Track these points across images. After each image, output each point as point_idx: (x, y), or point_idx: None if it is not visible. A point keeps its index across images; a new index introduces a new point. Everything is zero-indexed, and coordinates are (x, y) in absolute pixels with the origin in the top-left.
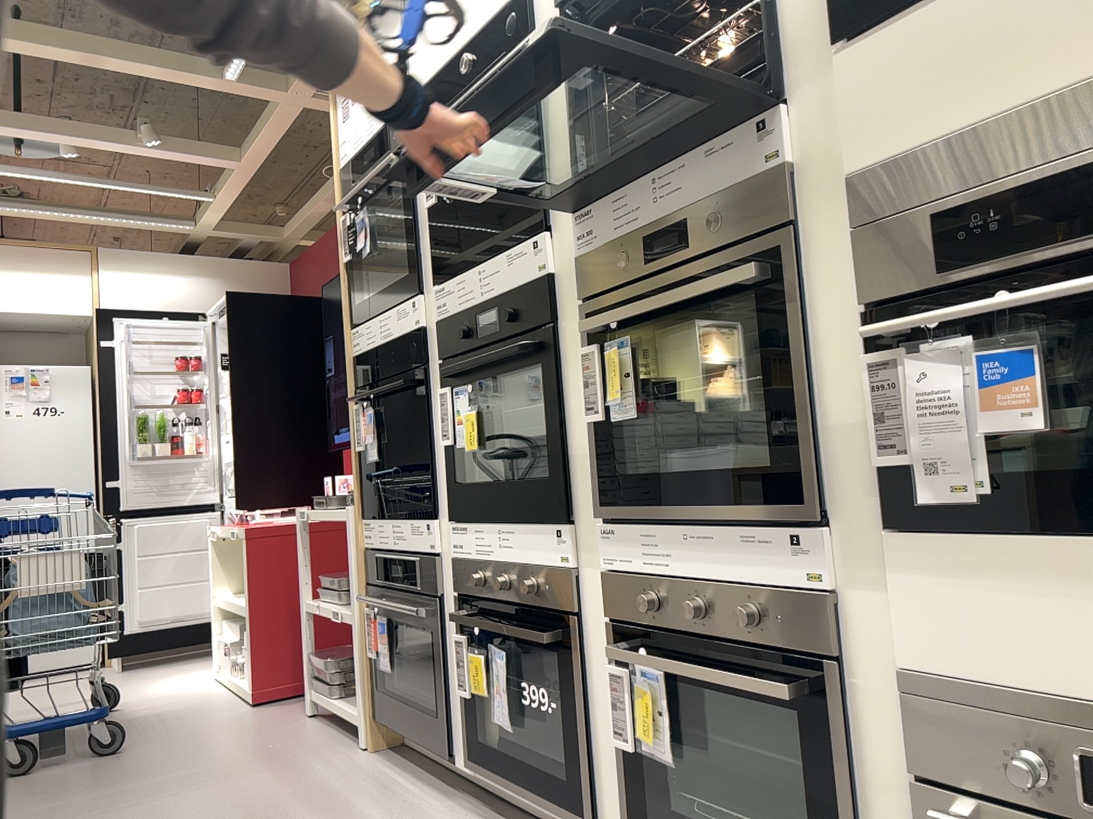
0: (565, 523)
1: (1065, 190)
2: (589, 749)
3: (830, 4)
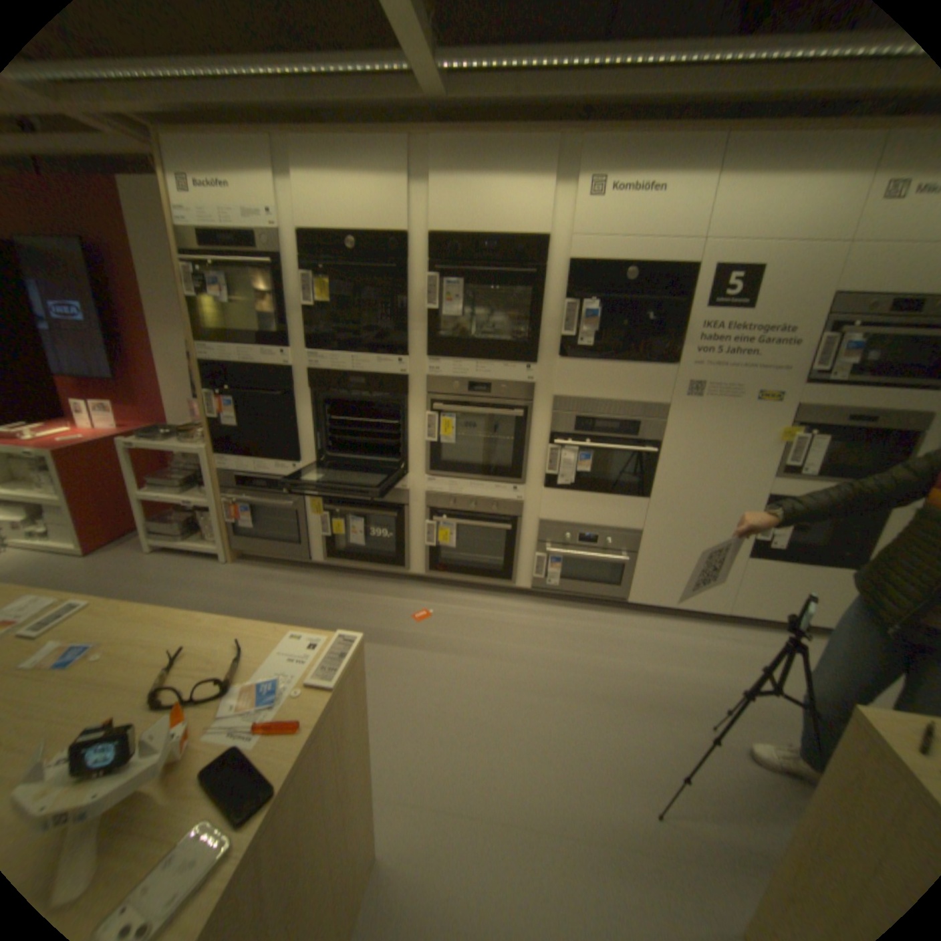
0: (406, 475)
1: (607, 425)
2: (406, 548)
3: (561, 345)
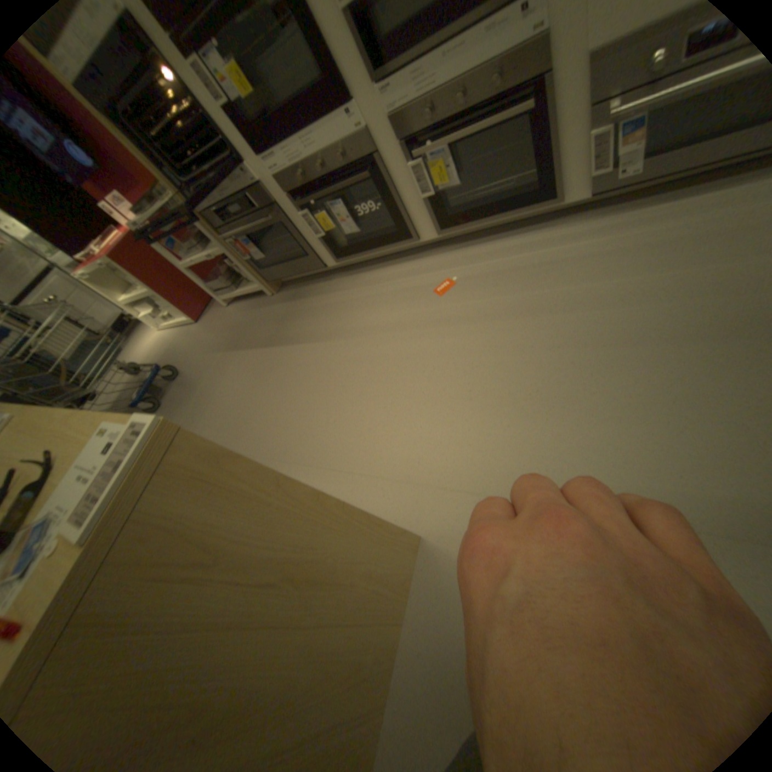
0: (348, 99)
1: None
2: (403, 210)
3: None
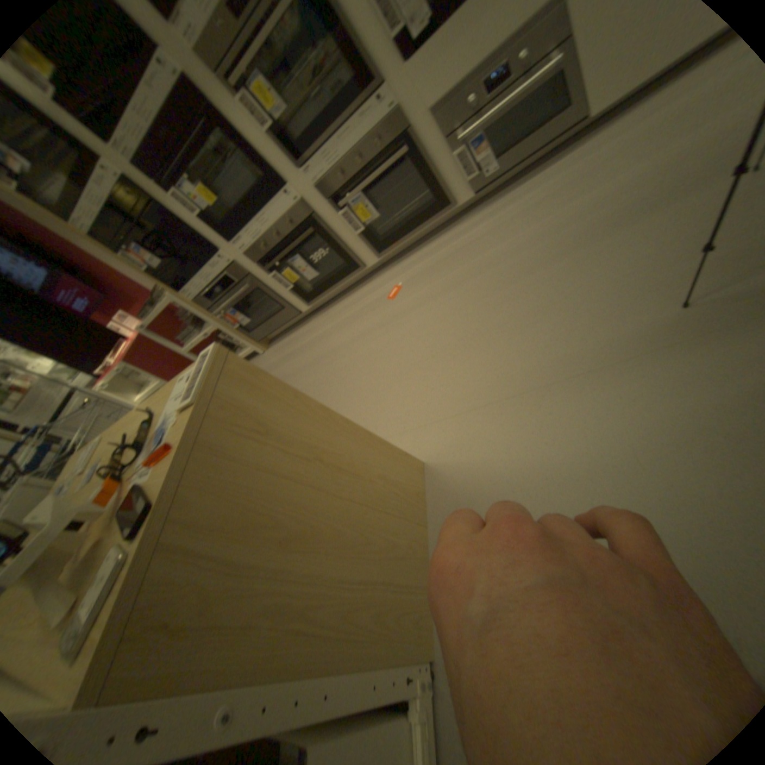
0: (284, 184)
1: None
2: (346, 248)
3: None
